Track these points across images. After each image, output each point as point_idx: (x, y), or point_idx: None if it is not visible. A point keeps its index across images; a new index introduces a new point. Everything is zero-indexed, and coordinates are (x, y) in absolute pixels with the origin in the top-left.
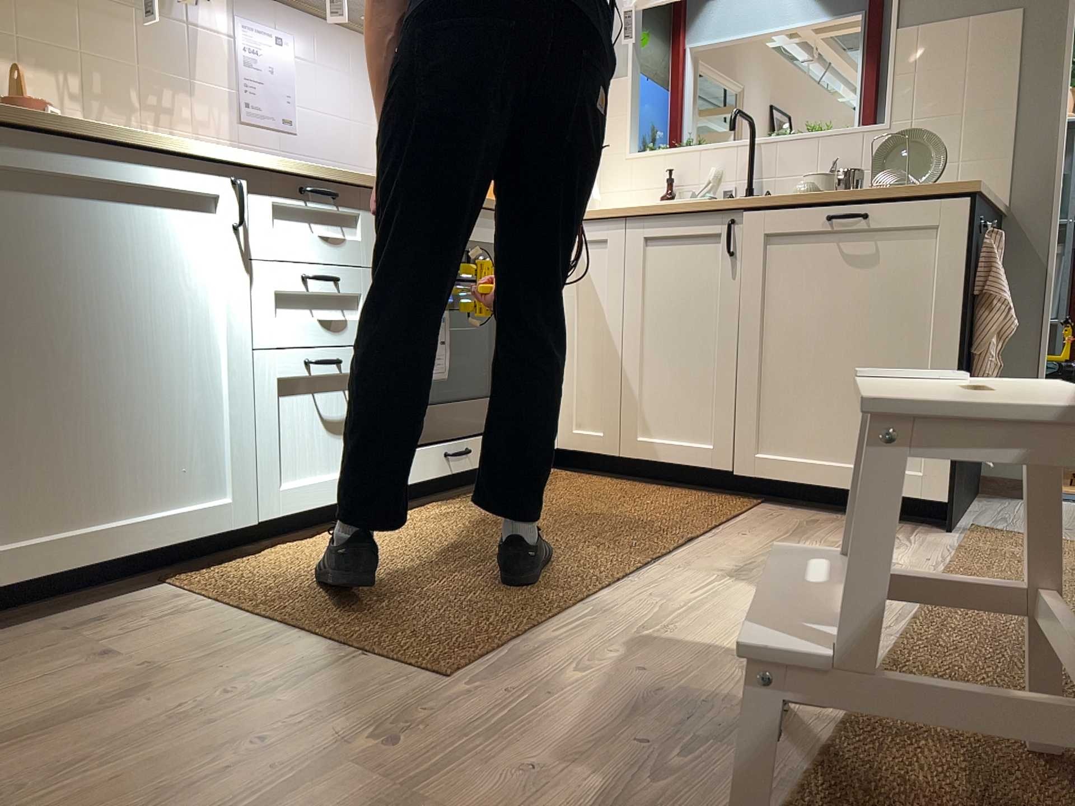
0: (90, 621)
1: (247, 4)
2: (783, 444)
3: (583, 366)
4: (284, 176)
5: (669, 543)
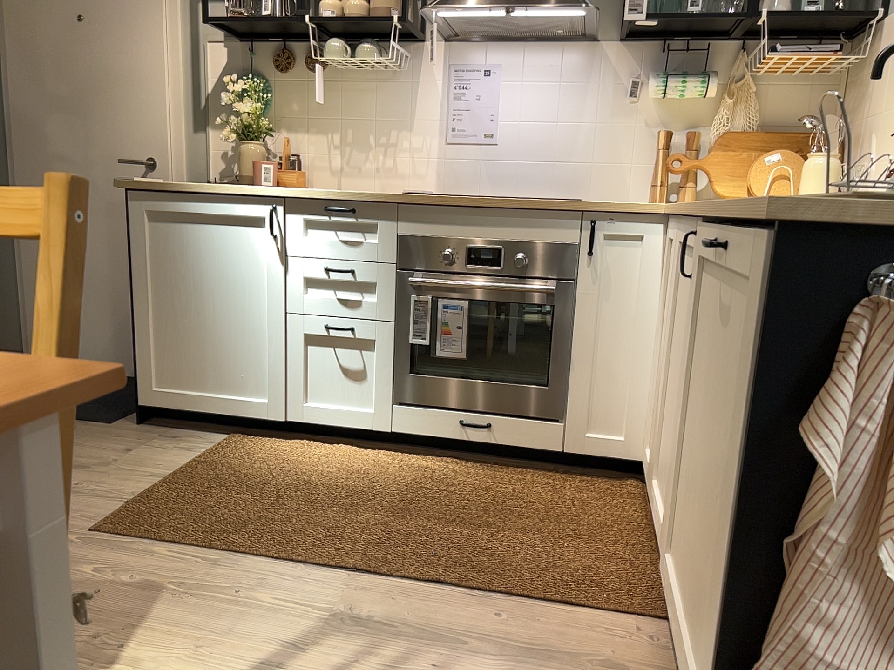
0: (171, 437)
1: (457, 48)
2: (684, 566)
3: (660, 383)
4: (310, 200)
5: (414, 577)
